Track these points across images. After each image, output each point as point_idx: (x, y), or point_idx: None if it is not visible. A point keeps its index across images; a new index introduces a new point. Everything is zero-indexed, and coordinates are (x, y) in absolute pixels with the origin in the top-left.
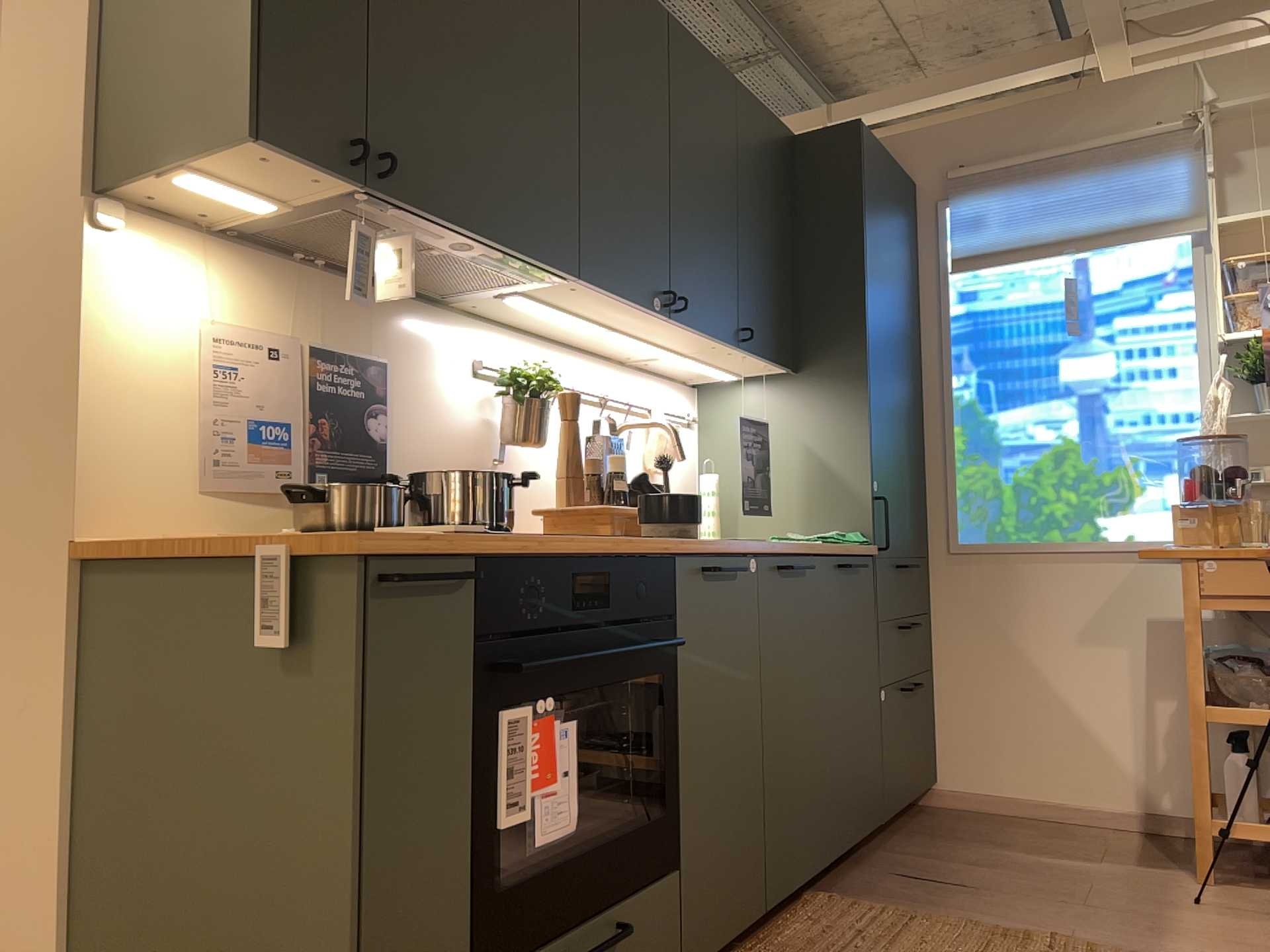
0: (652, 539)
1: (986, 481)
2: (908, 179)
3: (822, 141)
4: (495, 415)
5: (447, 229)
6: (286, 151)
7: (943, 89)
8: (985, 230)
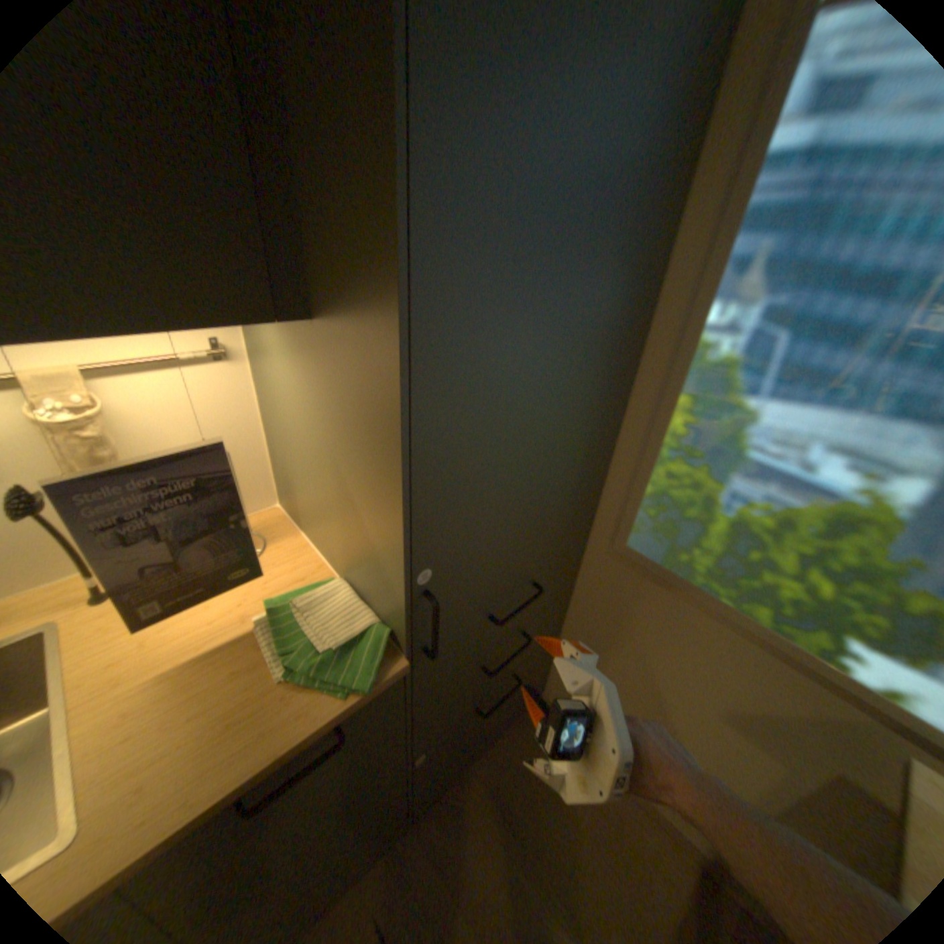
0: None
1: (697, 493)
2: None
3: None
4: None
5: None
6: None
7: None
8: None
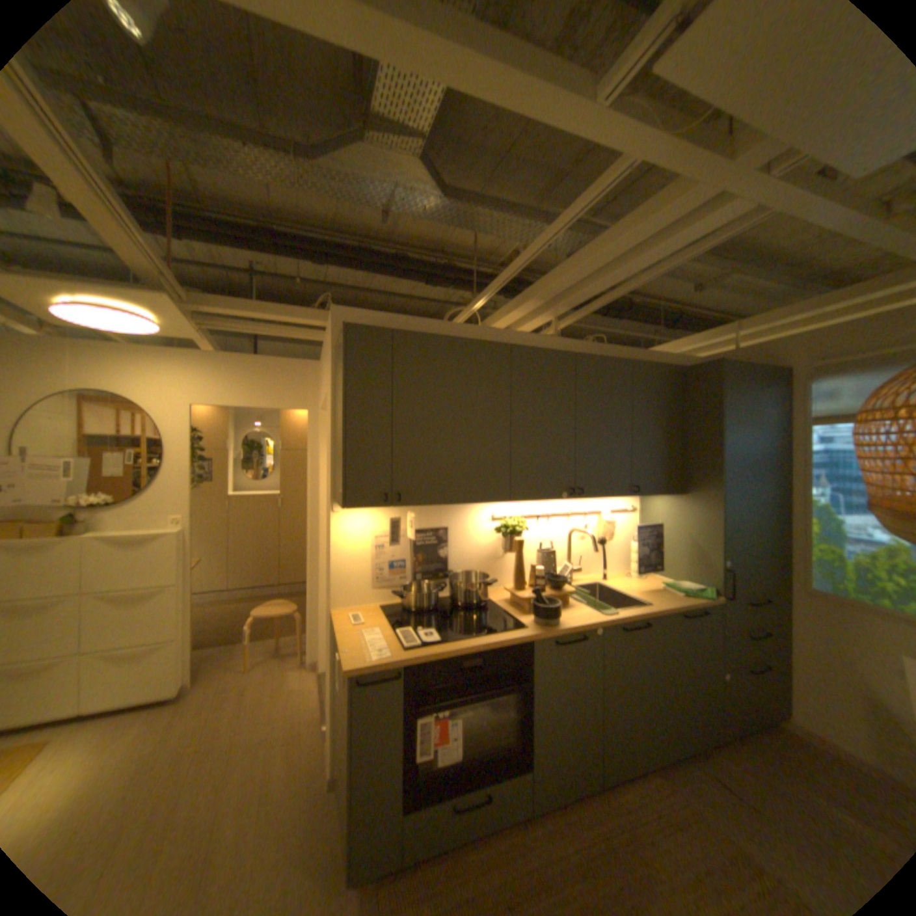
0: (524, 630)
1: (834, 556)
2: (788, 363)
3: (702, 369)
4: (501, 537)
5: (435, 505)
6: (358, 507)
7: (817, 304)
8: (840, 399)
